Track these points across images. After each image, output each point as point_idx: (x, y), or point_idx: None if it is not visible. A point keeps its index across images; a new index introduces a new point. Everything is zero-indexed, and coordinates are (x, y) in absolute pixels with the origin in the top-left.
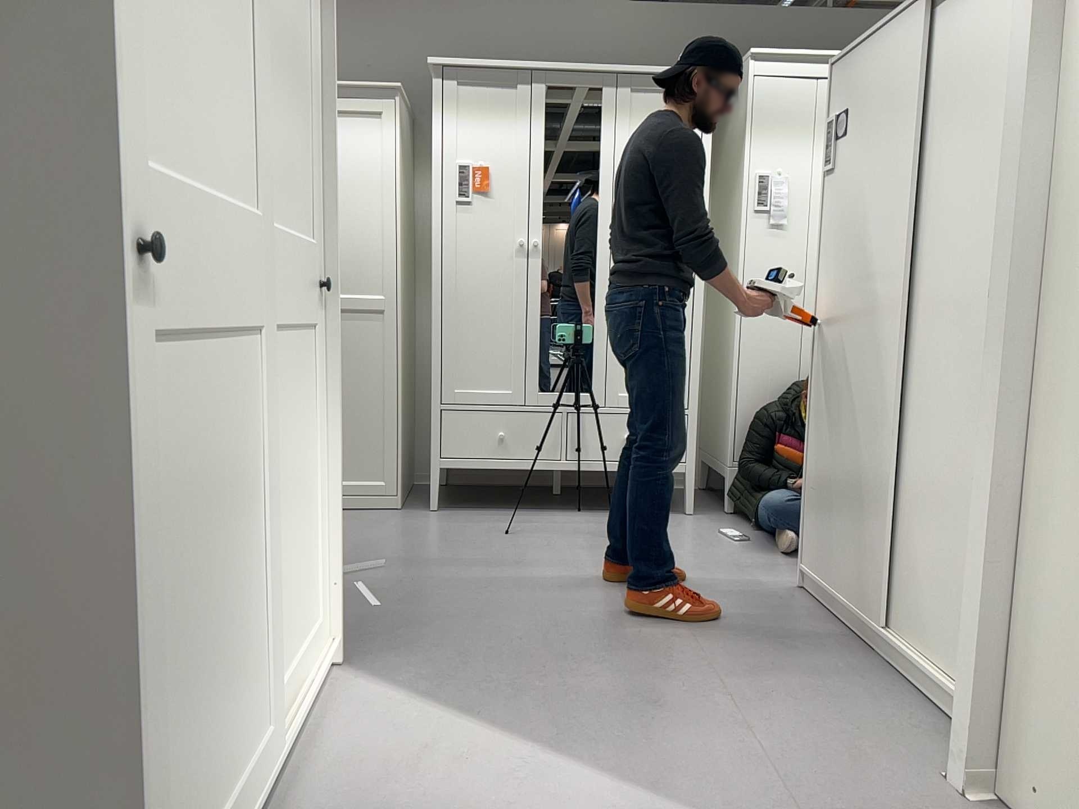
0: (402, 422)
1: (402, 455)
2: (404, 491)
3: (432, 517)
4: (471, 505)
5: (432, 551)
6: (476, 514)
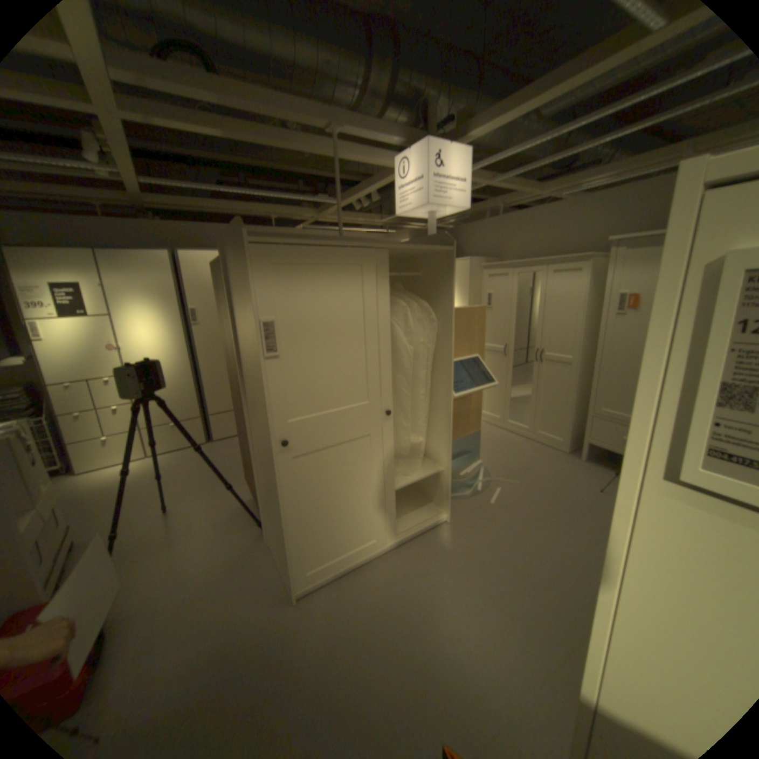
0: (575, 416)
1: (574, 430)
2: (577, 445)
3: (577, 465)
4: (610, 464)
5: (550, 485)
6: (604, 471)
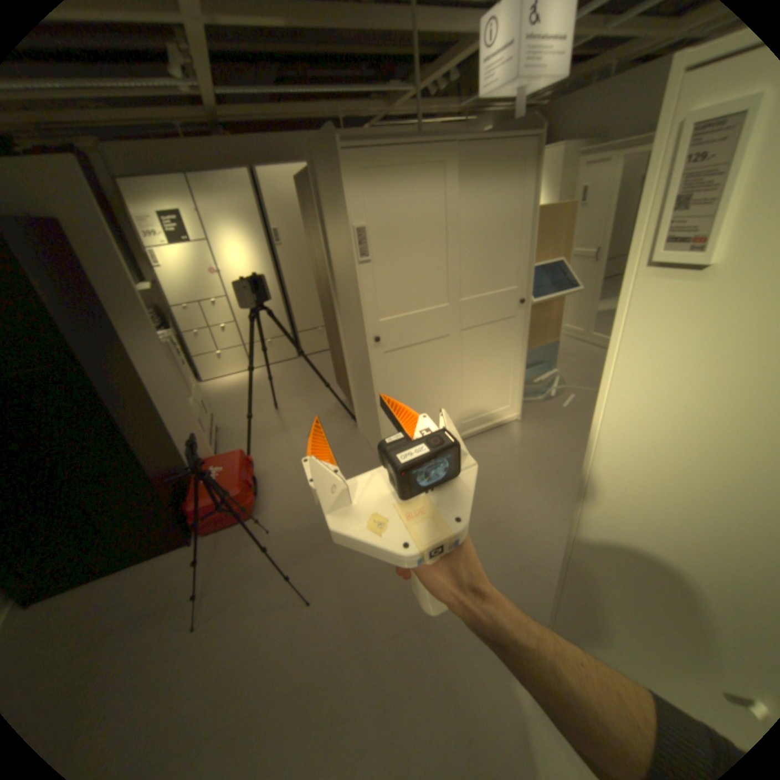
0: None
1: None
2: None
3: None
4: None
5: None
6: None
